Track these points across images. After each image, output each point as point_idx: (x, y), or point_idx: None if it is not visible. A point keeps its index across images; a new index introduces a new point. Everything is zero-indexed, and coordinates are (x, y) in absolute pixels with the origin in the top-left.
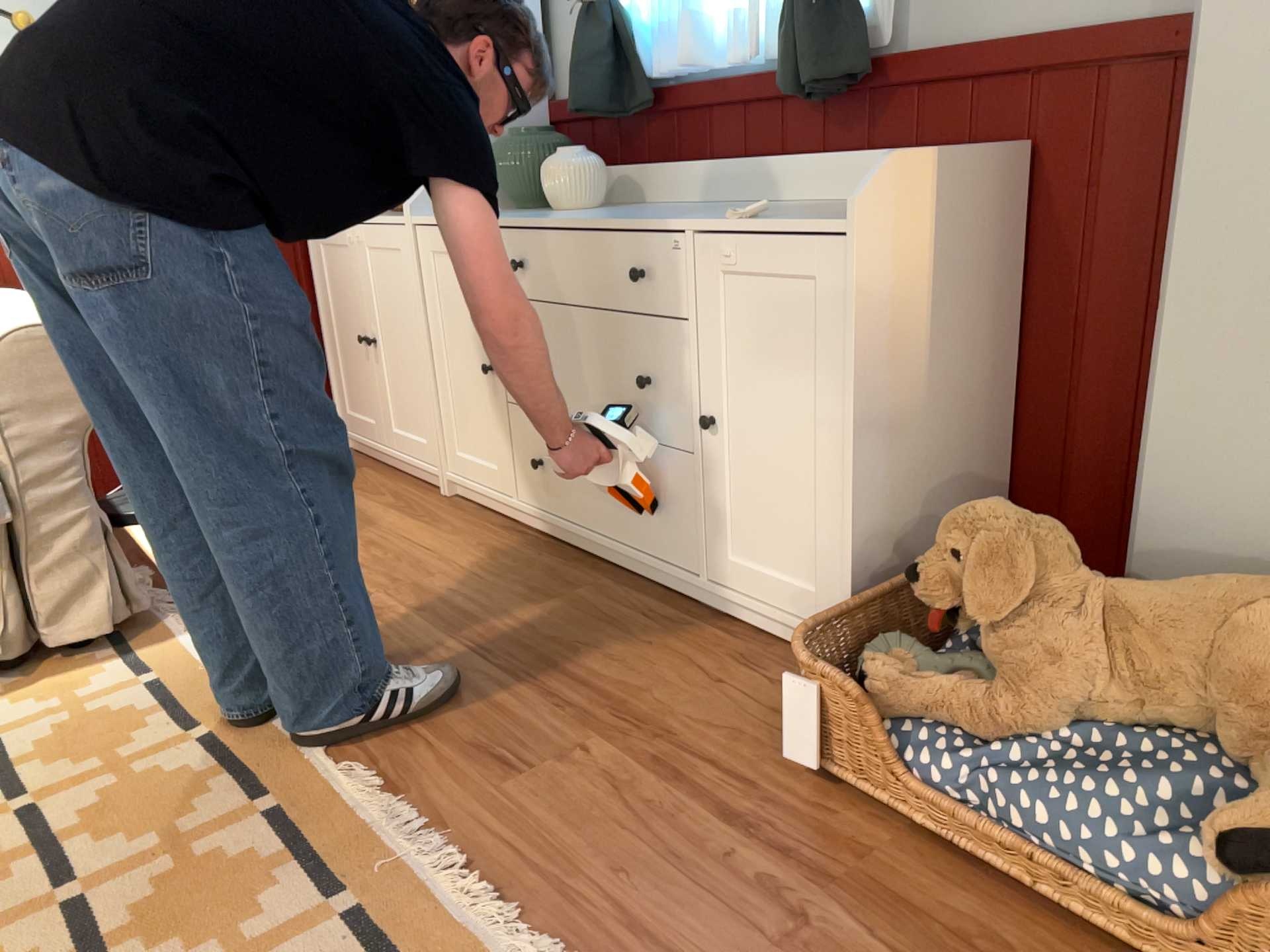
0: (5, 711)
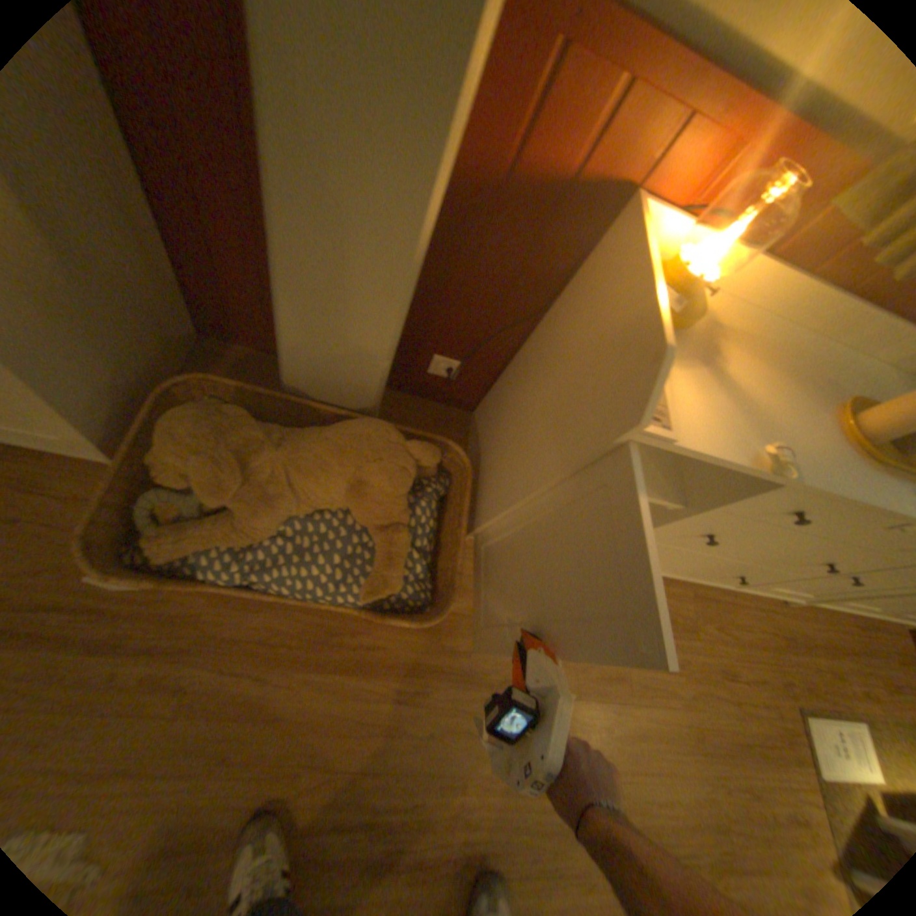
0: None
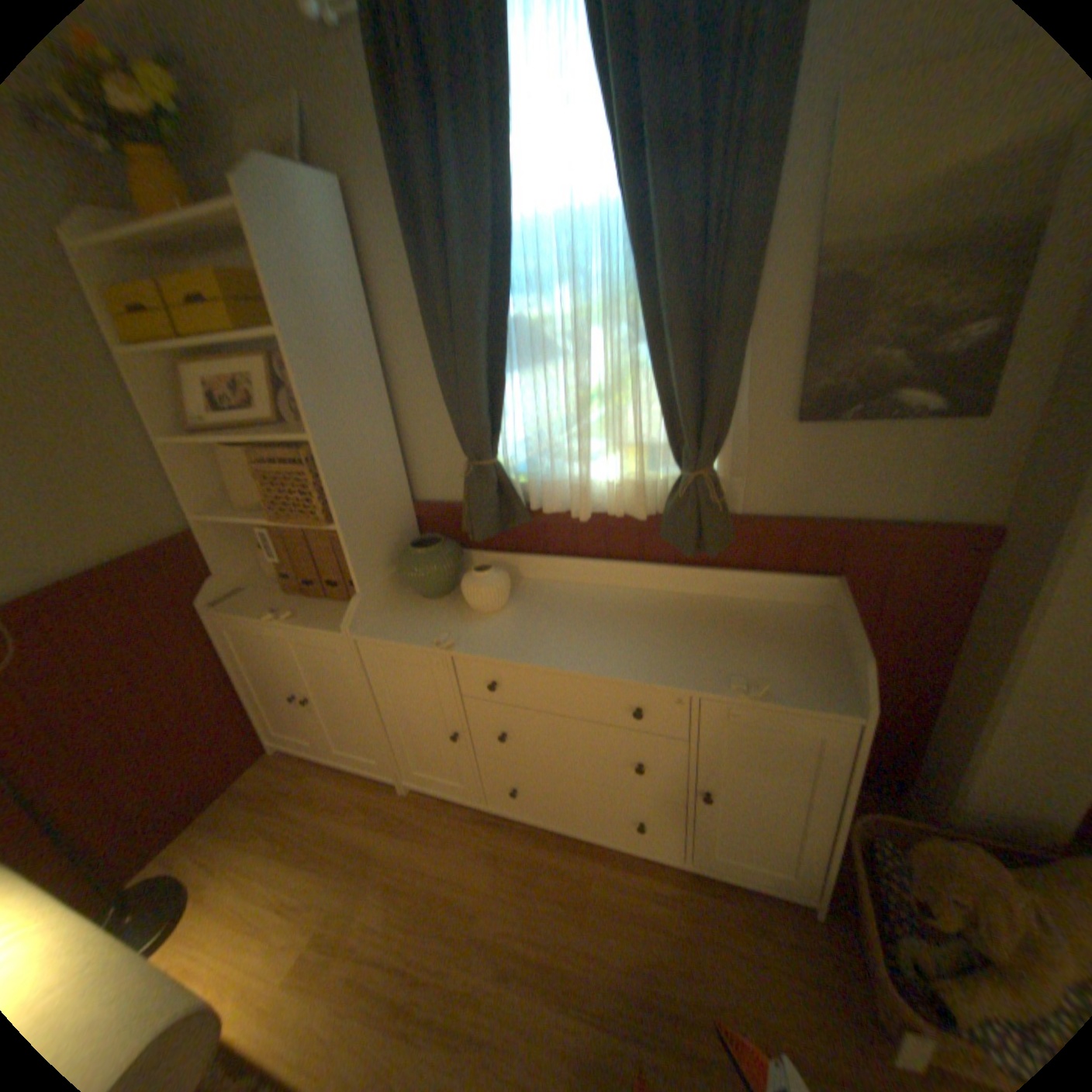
0: None
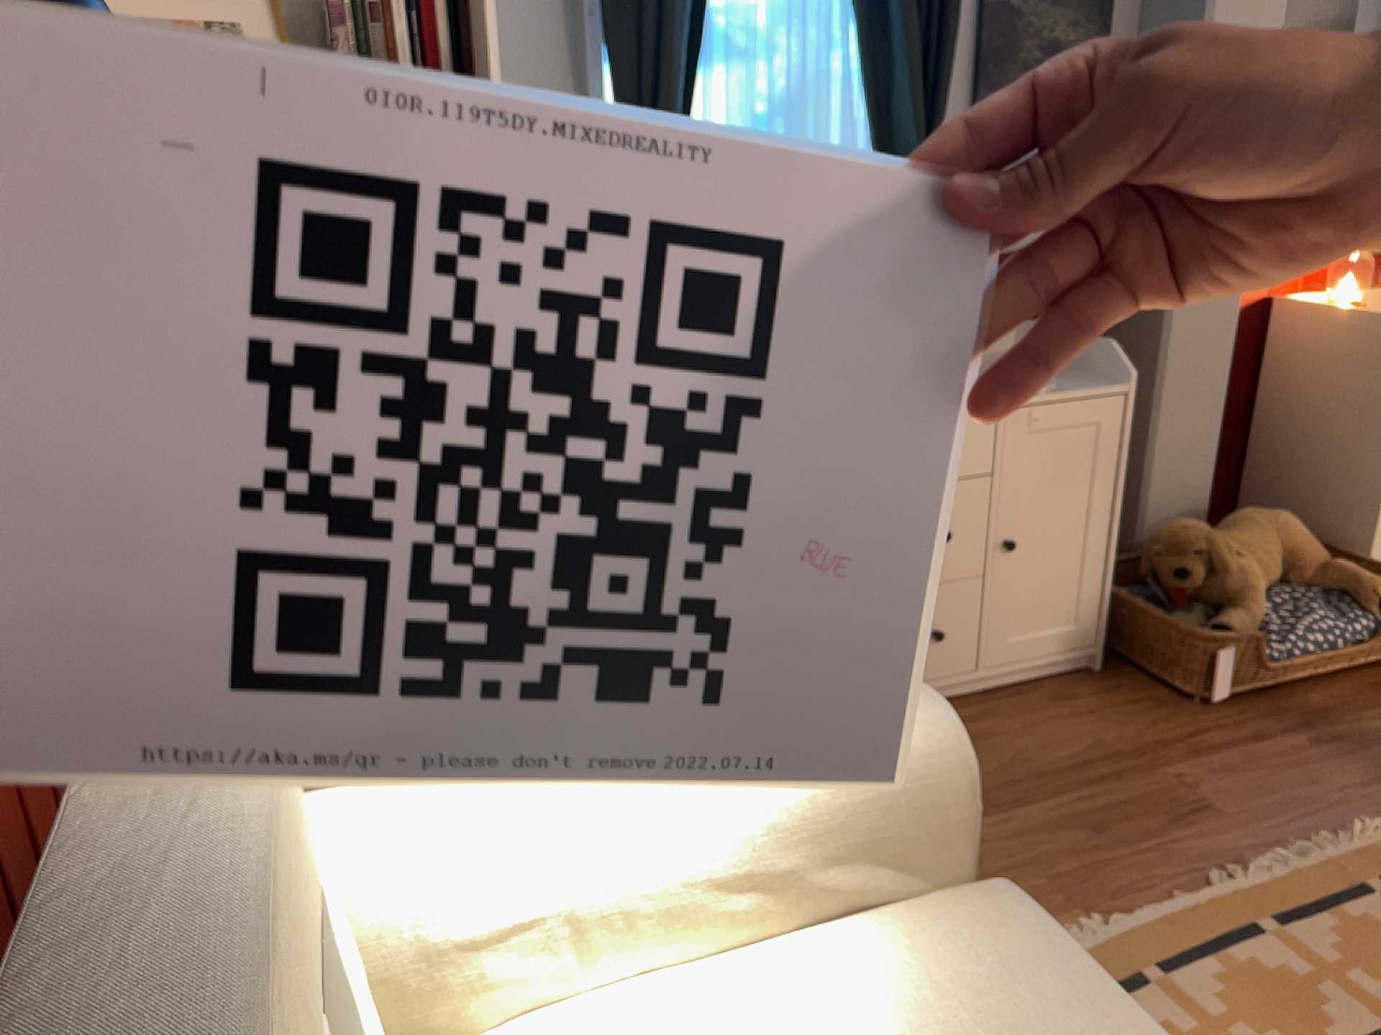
0: None
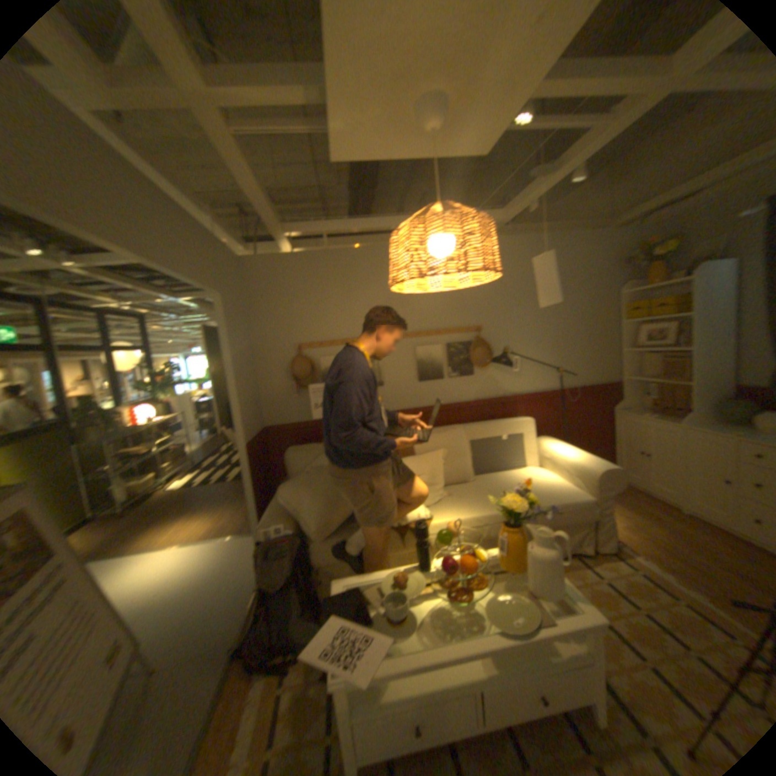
0: (602, 574)
